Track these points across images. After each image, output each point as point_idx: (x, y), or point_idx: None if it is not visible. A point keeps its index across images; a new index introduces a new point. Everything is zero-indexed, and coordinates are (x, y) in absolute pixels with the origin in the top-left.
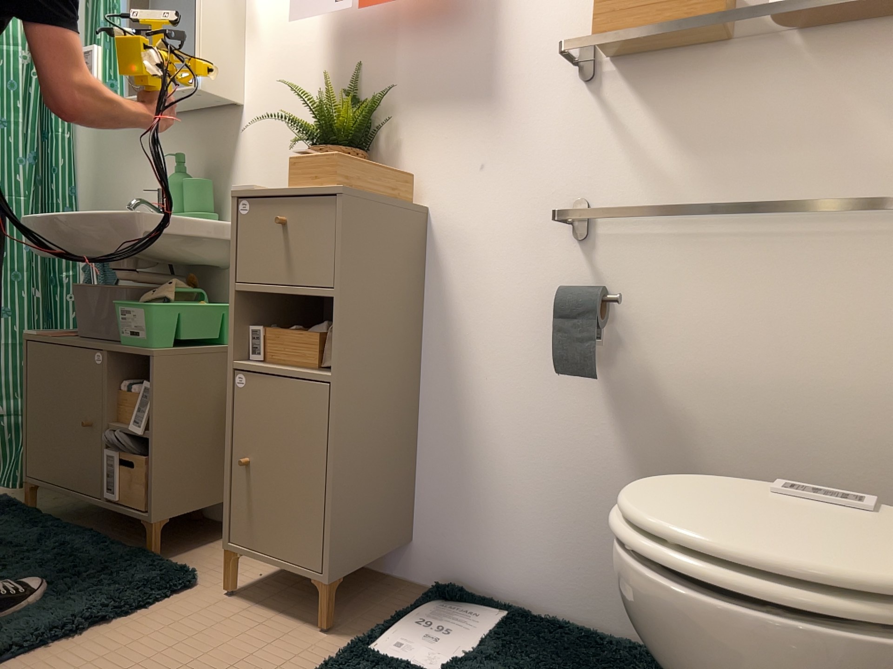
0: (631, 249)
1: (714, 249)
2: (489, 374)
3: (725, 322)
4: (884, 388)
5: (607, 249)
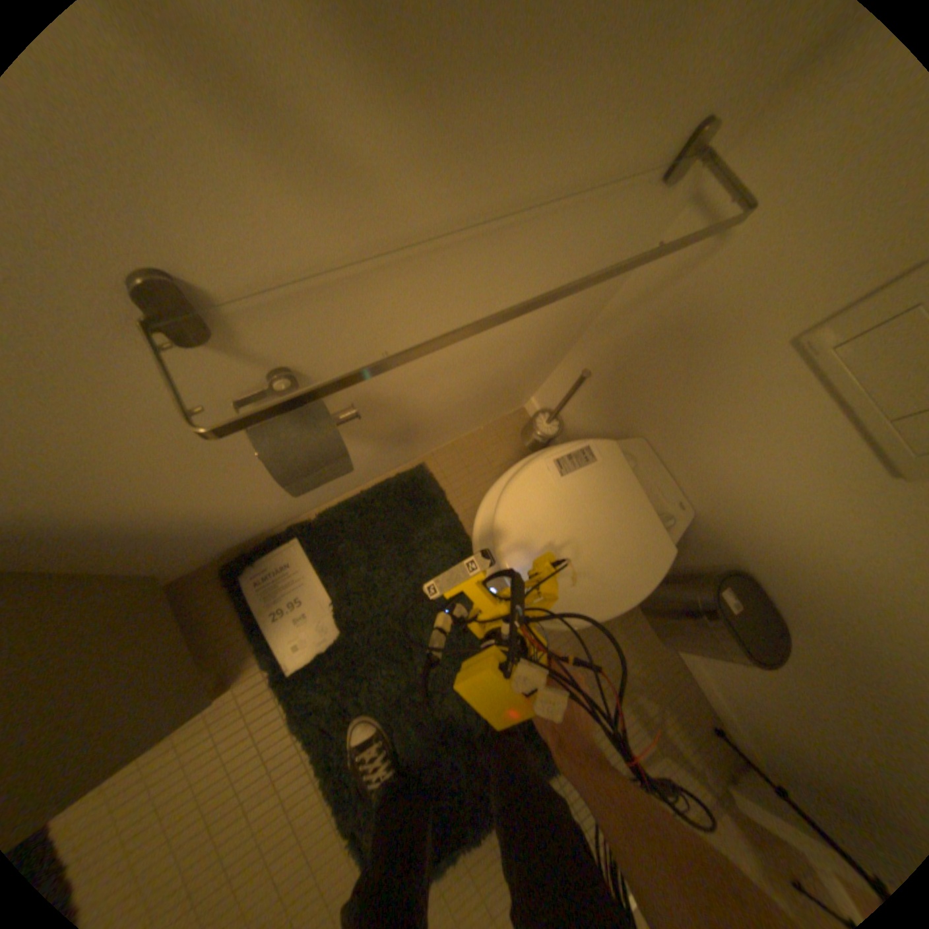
0: (317, 308)
1: (449, 263)
2: (142, 504)
3: (450, 327)
4: (559, 312)
5: (270, 325)
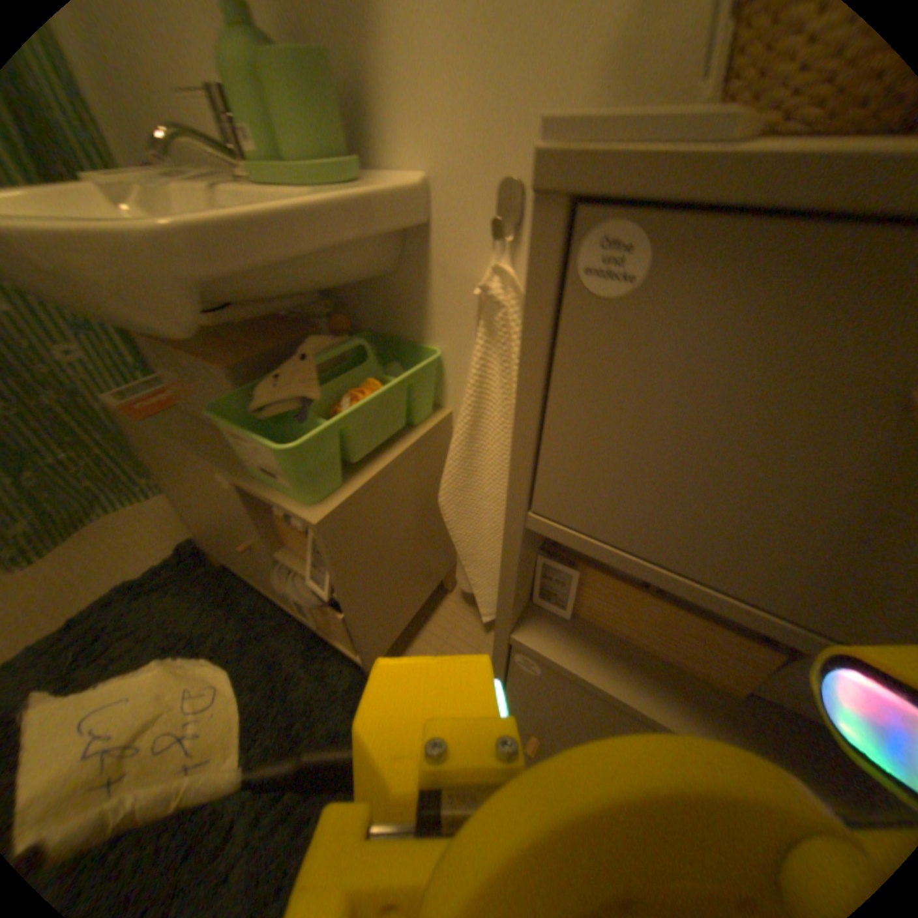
0: None
1: None
2: None
3: None
4: None
5: None
